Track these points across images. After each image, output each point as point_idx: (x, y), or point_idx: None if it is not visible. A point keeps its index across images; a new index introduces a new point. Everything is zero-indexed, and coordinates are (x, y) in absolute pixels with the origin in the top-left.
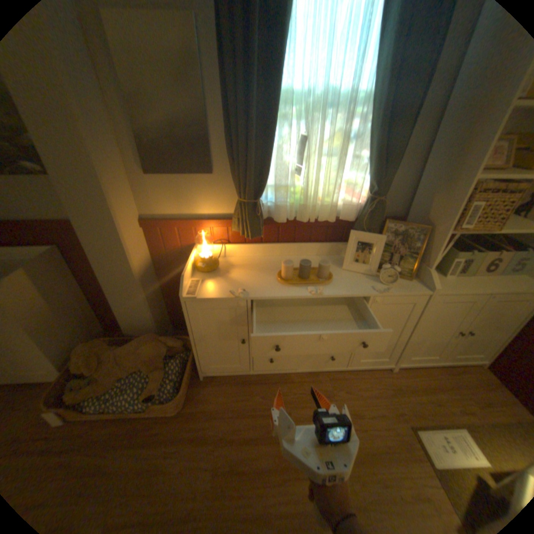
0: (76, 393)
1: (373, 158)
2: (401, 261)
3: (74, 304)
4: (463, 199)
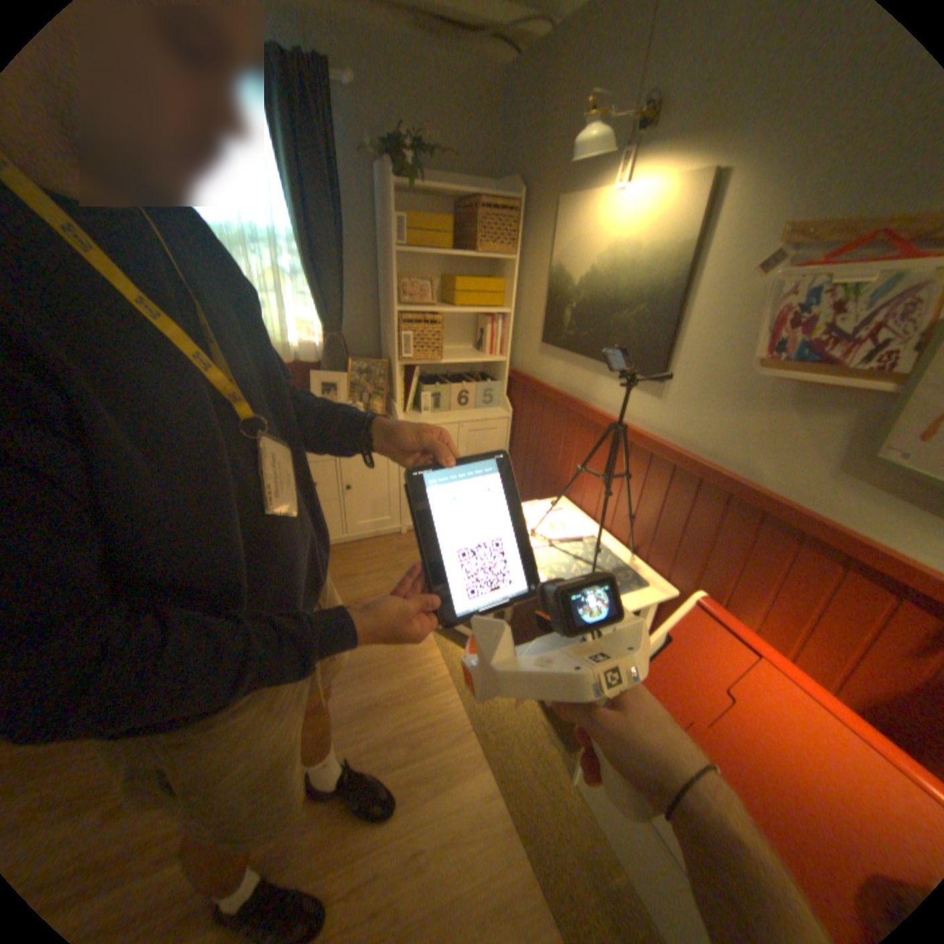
0: None
1: (311, 295)
2: (366, 399)
3: None
4: (394, 332)
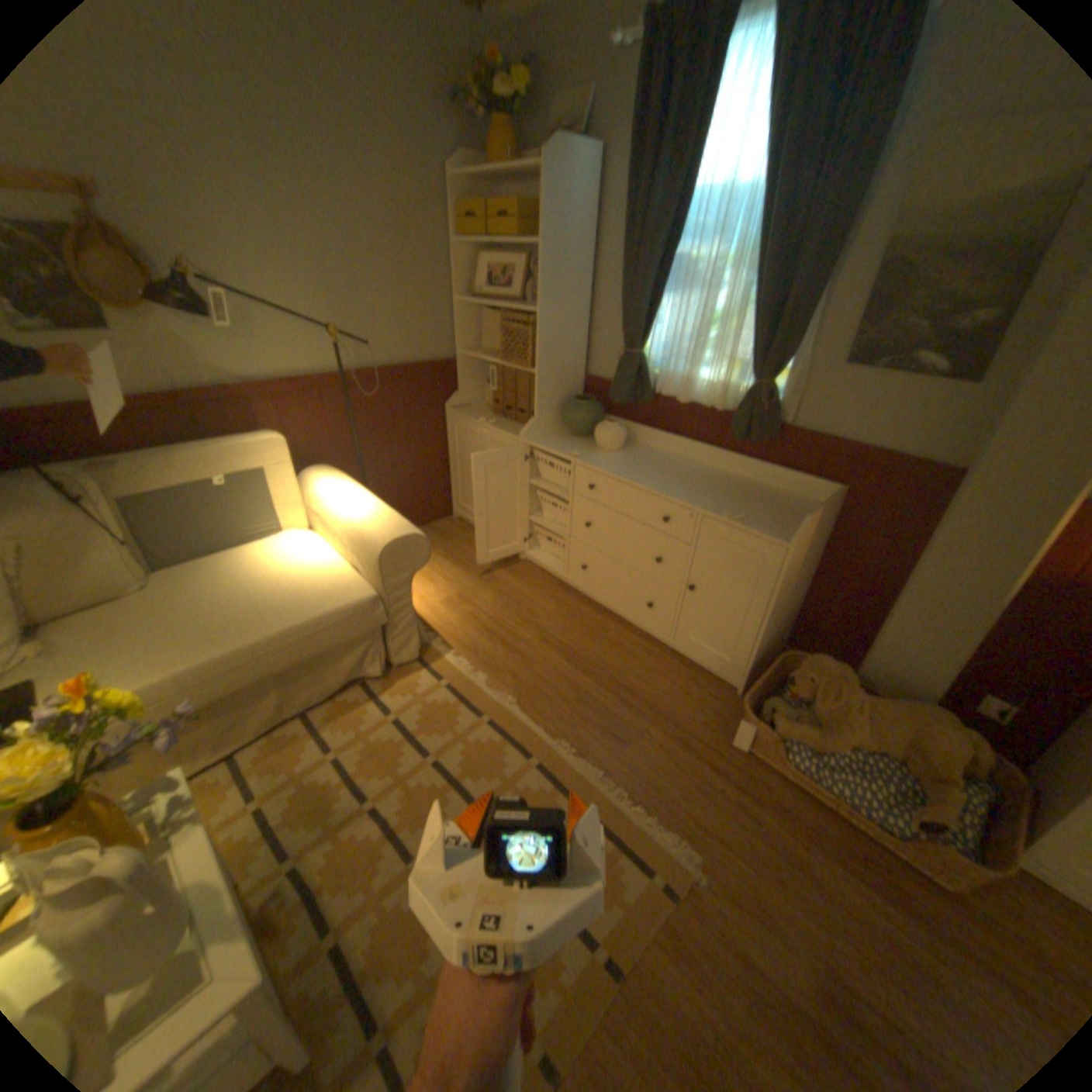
0: (790, 723)
1: None
2: None
3: (805, 582)
4: None
